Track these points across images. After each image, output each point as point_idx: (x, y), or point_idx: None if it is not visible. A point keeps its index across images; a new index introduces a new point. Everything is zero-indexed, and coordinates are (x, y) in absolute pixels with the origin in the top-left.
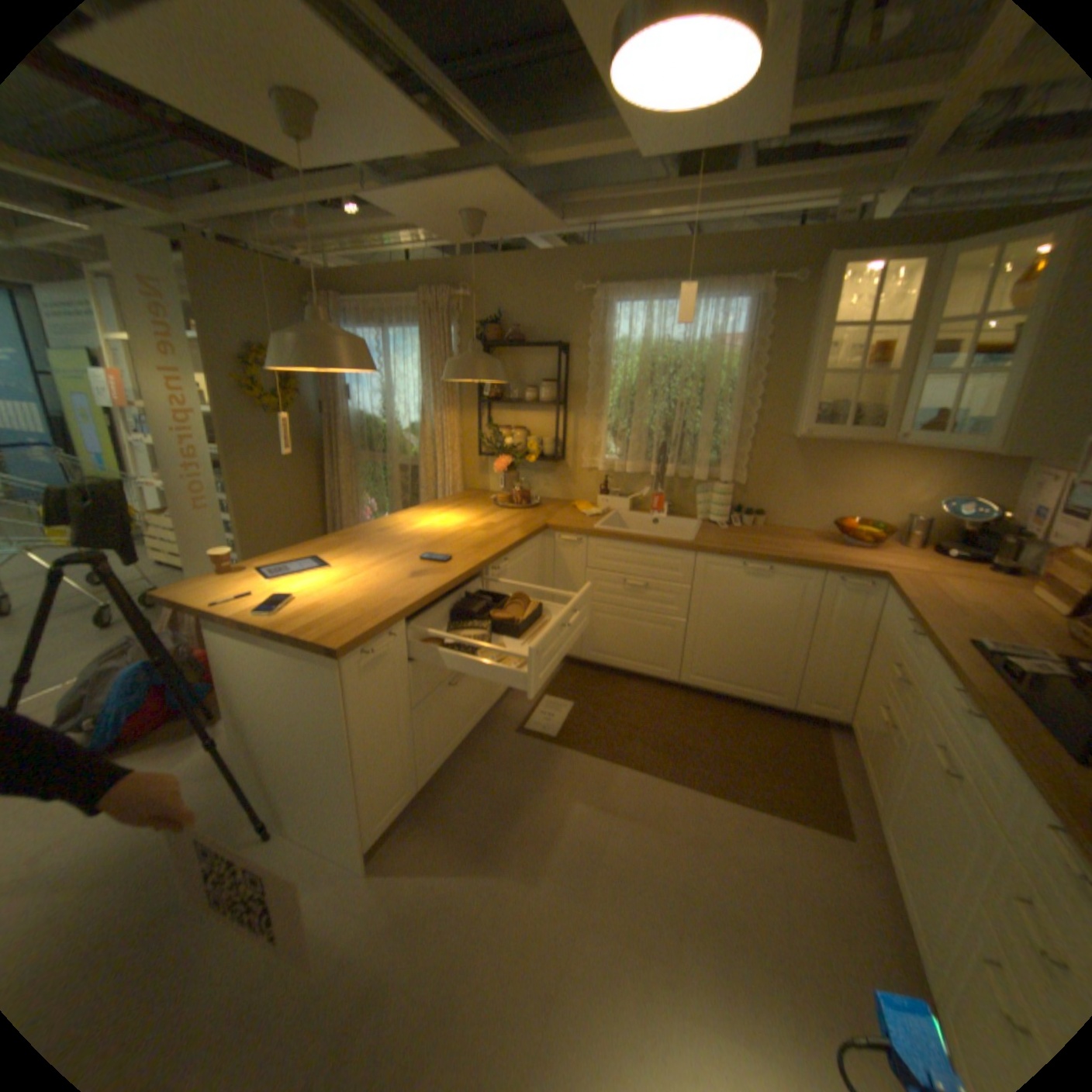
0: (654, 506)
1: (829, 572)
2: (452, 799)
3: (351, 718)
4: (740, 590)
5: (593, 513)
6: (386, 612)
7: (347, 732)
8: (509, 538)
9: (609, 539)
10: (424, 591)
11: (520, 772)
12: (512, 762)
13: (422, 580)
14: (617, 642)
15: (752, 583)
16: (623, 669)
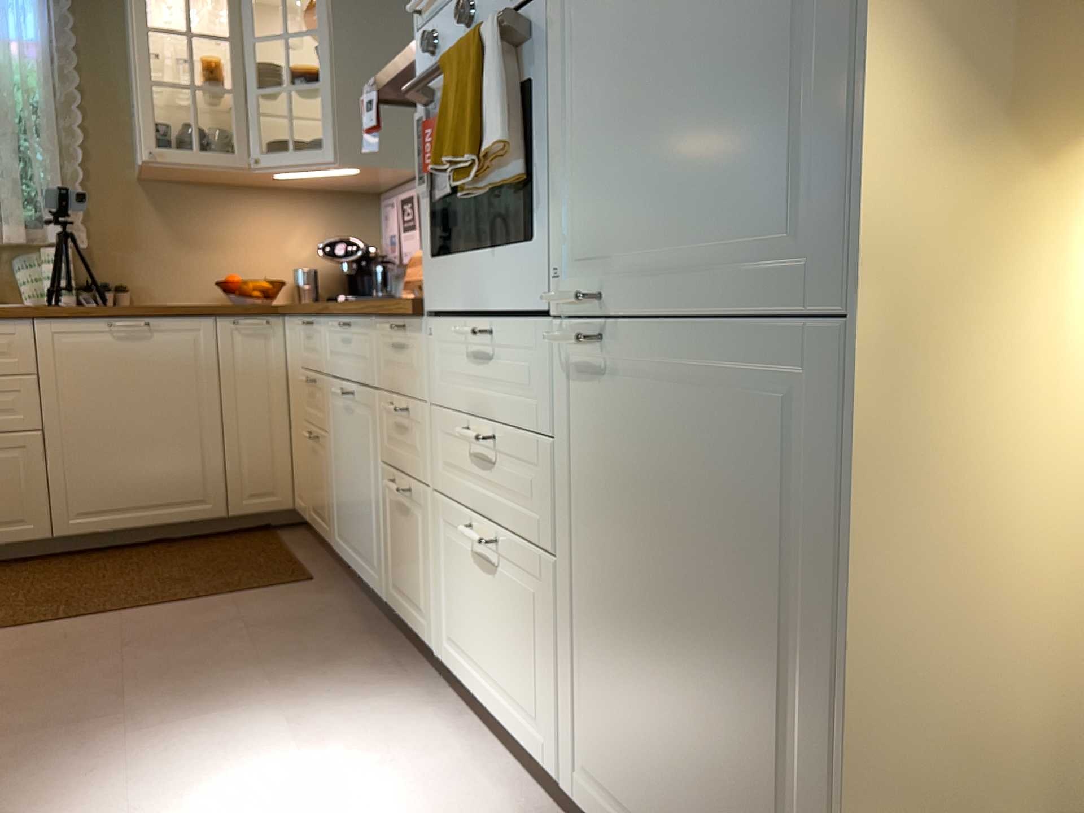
0: None
1: (216, 314)
2: None
3: None
4: (111, 363)
5: None
6: None
7: None
8: None
9: None
10: None
11: None
12: None
13: None
14: None
15: (125, 349)
16: None
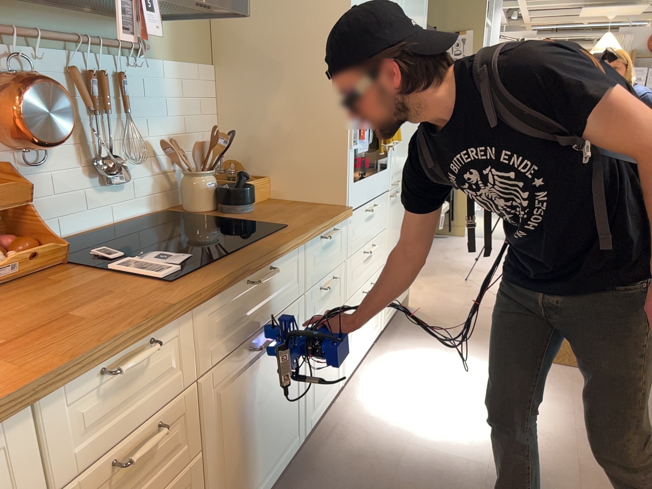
0: None
1: None
2: None
3: None
4: None
5: None
6: None
7: None
8: None
9: None
10: None
11: None
12: None
13: None
14: None
15: None
16: None
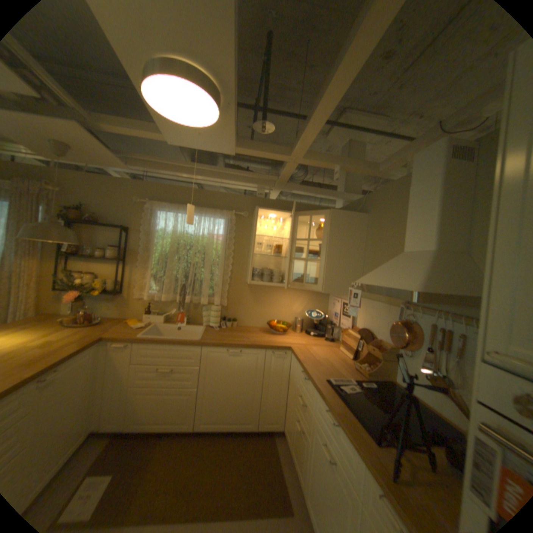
0: (178, 319)
1: (267, 349)
2: None
3: None
4: (226, 365)
5: (138, 326)
6: None
7: None
8: (64, 351)
9: (147, 343)
10: None
11: None
12: None
13: None
14: (151, 413)
15: (232, 360)
16: (155, 432)
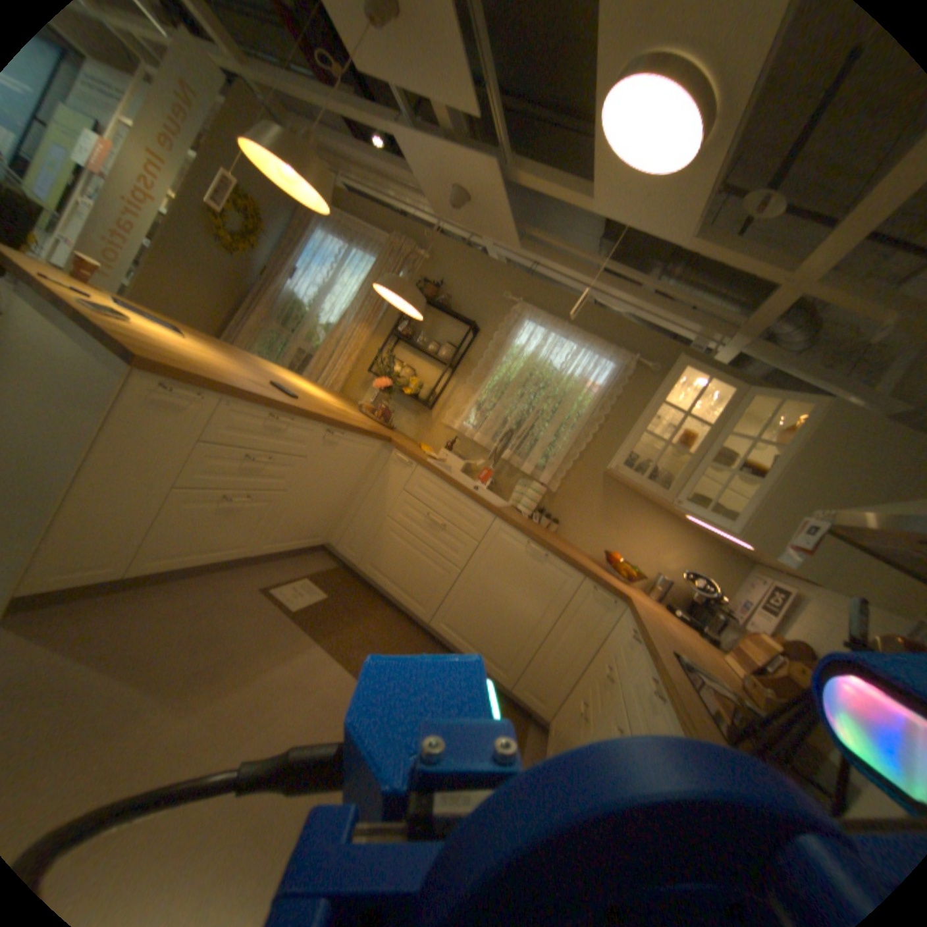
0: (480, 477)
1: (587, 579)
2: (154, 609)
3: (105, 438)
4: (514, 565)
5: (431, 456)
6: (210, 378)
7: (91, 450)
8: (356, 425)
9: (434, 475)
10: (257, 393)
11: (239, 622)
12: (237, 611)
13: (261, 390)
14: (394, 566)
15: (526, 563)
16: (386, 594)
